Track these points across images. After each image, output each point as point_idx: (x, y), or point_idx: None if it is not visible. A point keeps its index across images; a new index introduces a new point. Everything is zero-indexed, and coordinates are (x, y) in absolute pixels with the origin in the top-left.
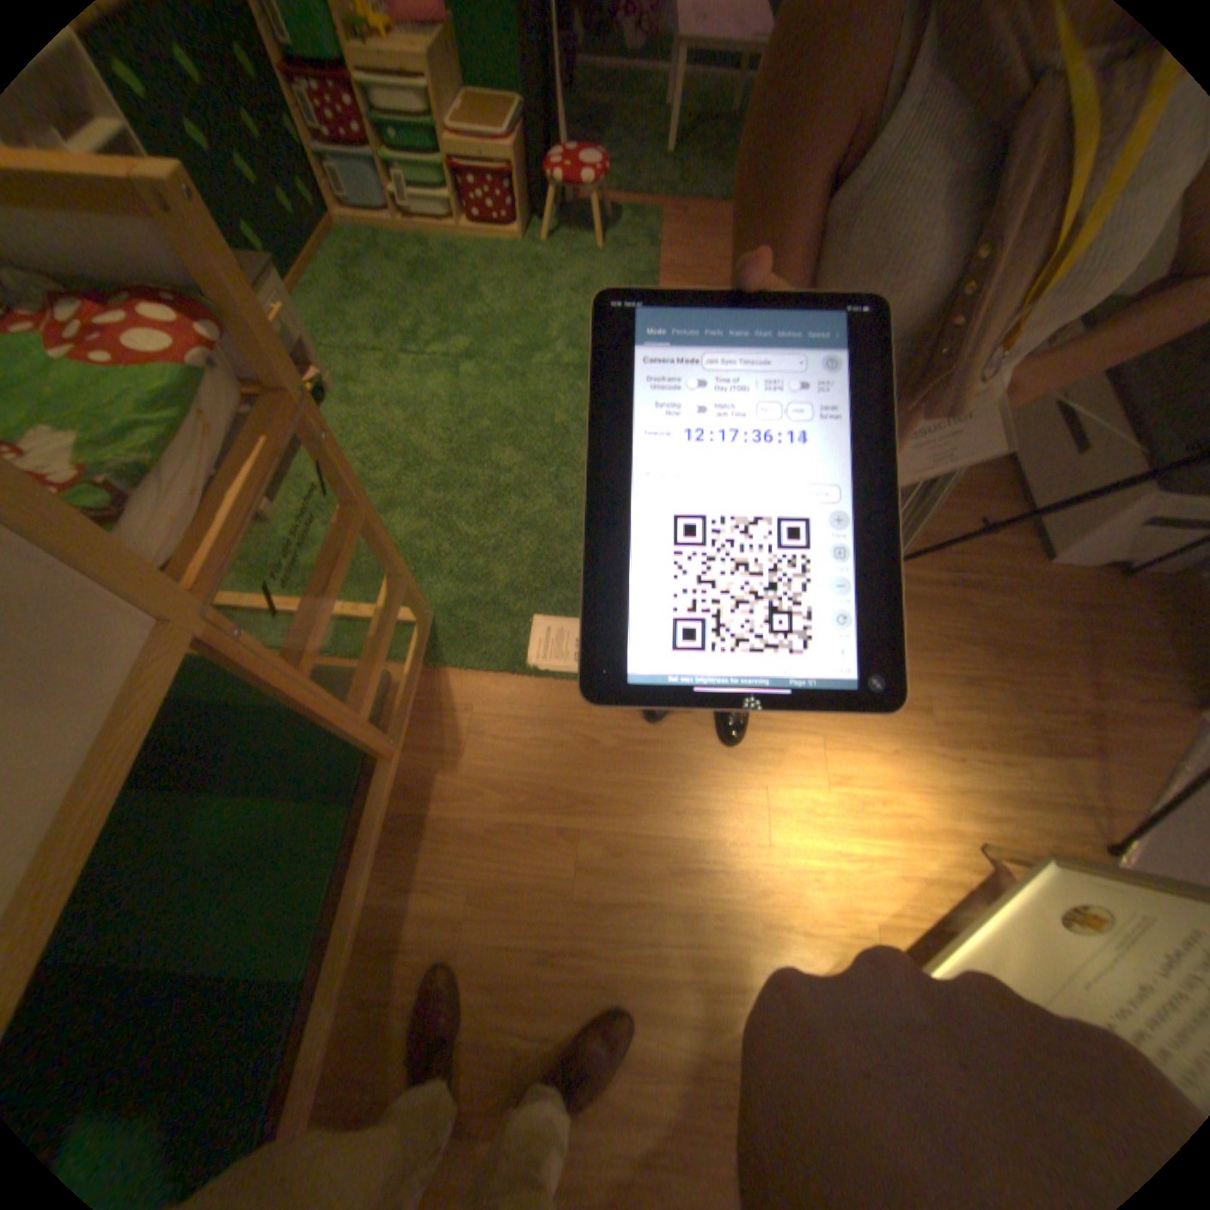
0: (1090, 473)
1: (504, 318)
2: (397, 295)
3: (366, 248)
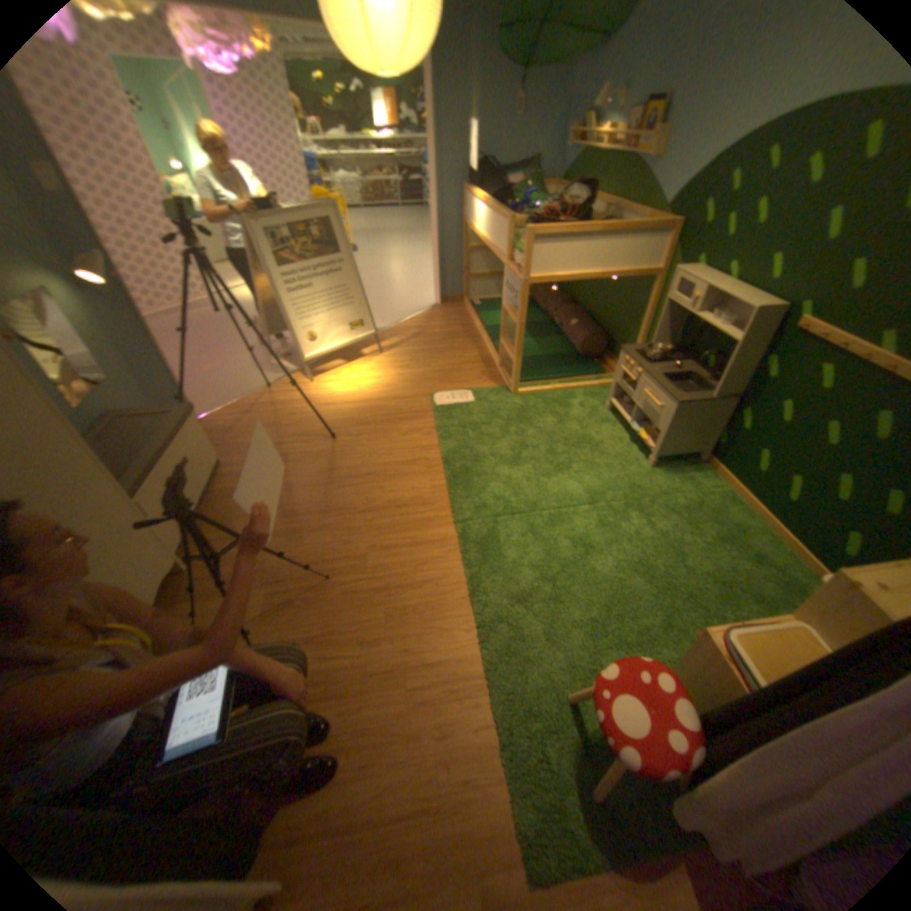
0: (191, 448)
1: (593, 551)
2: (695, 552)
3: (792, 607)
